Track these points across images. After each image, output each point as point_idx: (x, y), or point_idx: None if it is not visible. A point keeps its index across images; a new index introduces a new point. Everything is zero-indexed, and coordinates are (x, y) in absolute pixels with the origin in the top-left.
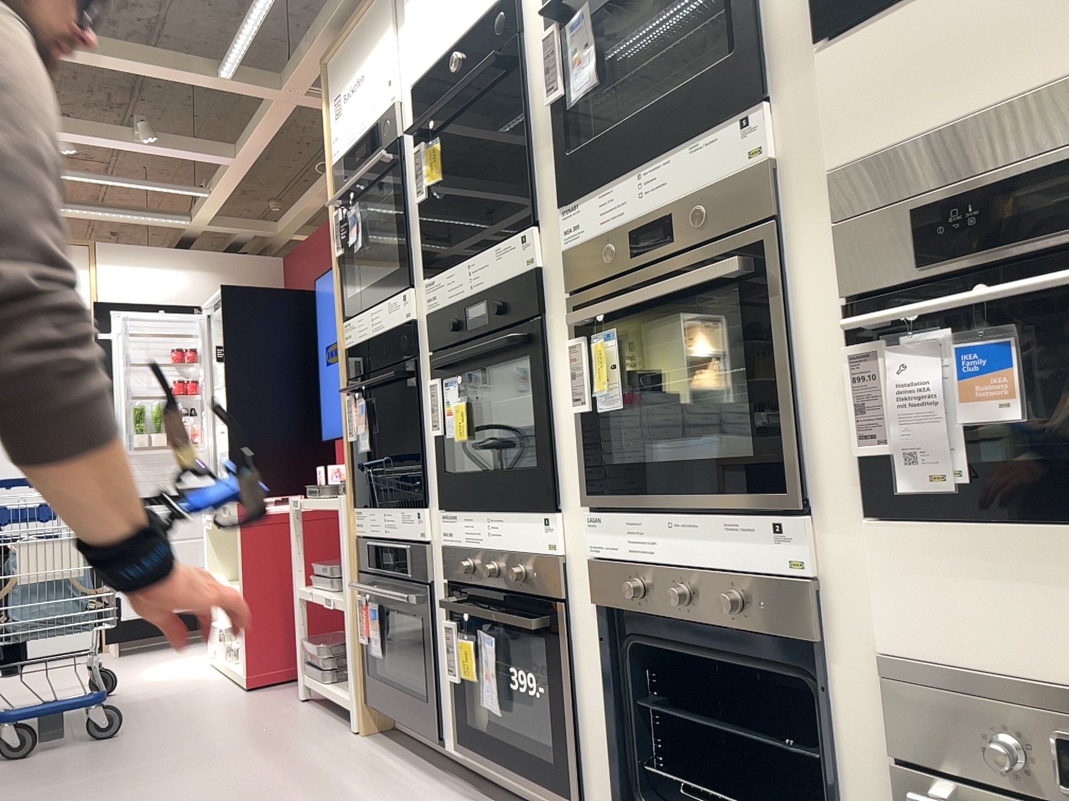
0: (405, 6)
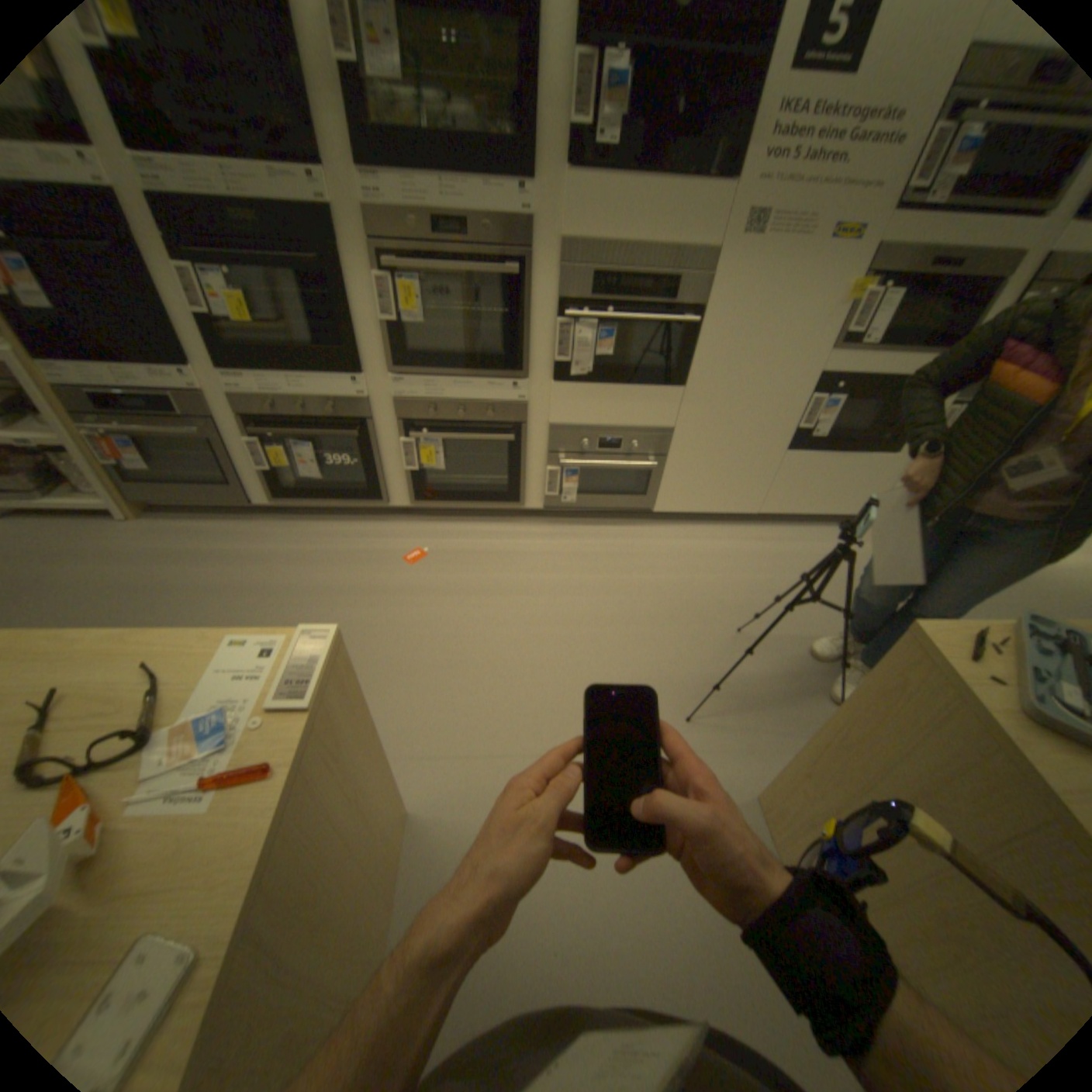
0: None
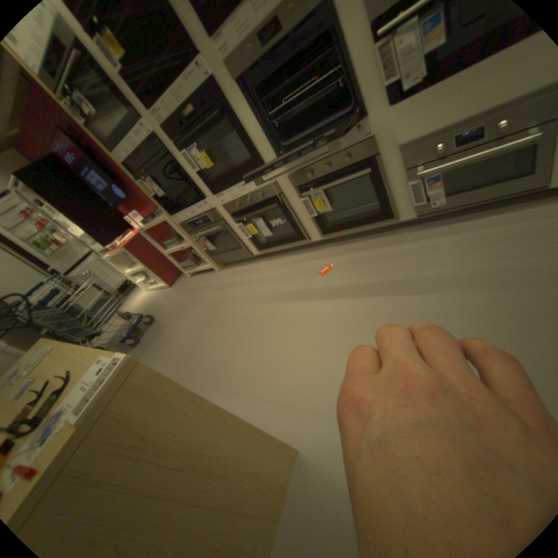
0: None
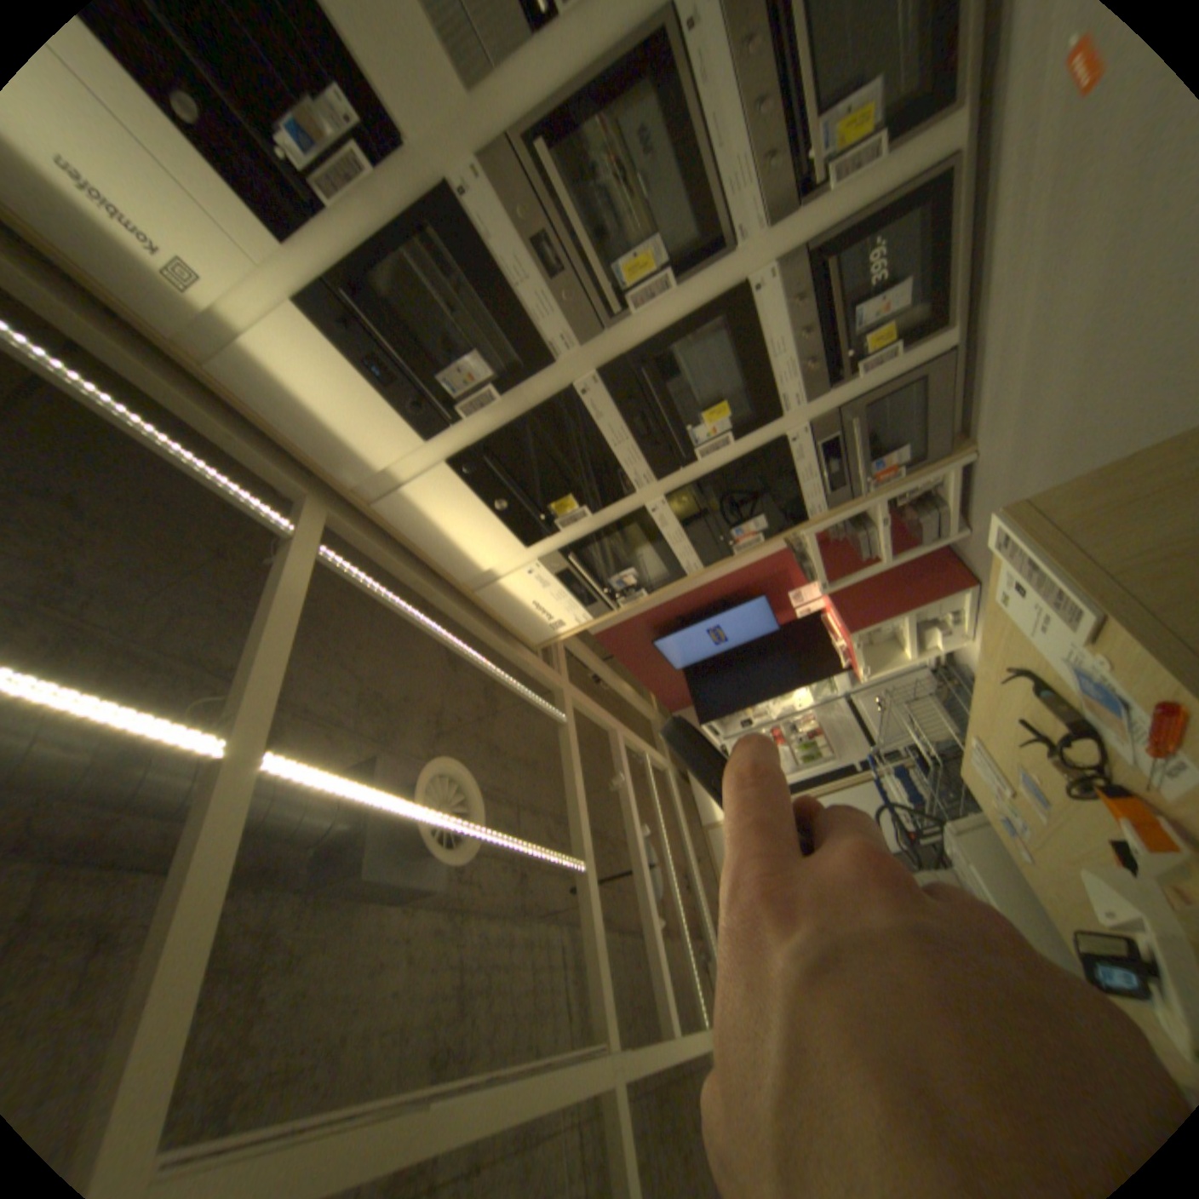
0: (482, 568)
